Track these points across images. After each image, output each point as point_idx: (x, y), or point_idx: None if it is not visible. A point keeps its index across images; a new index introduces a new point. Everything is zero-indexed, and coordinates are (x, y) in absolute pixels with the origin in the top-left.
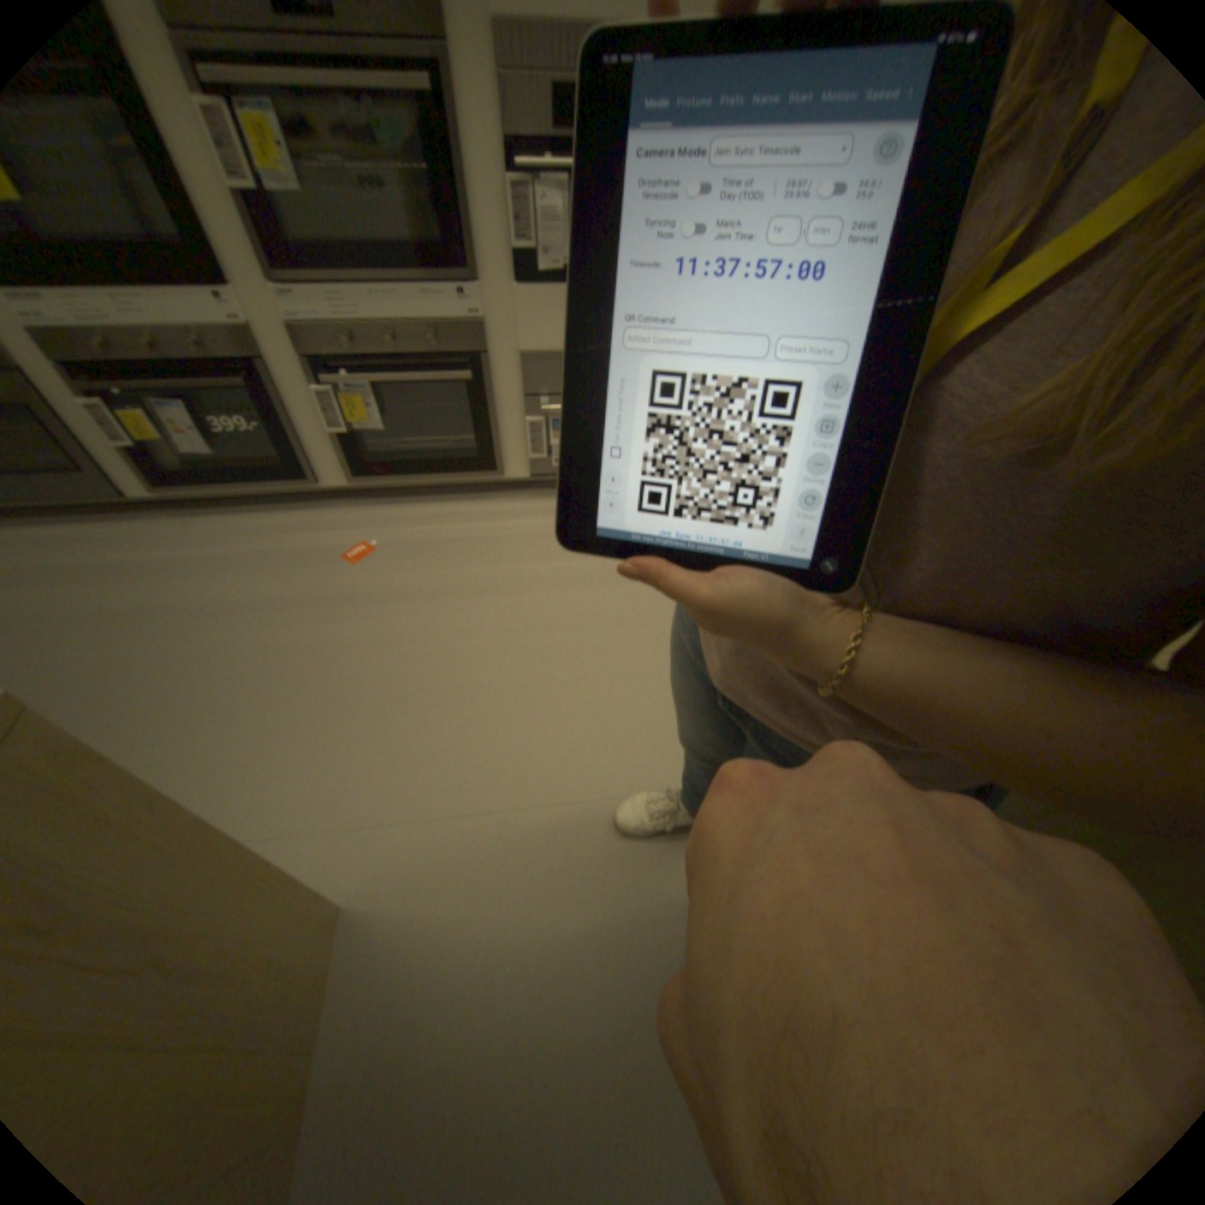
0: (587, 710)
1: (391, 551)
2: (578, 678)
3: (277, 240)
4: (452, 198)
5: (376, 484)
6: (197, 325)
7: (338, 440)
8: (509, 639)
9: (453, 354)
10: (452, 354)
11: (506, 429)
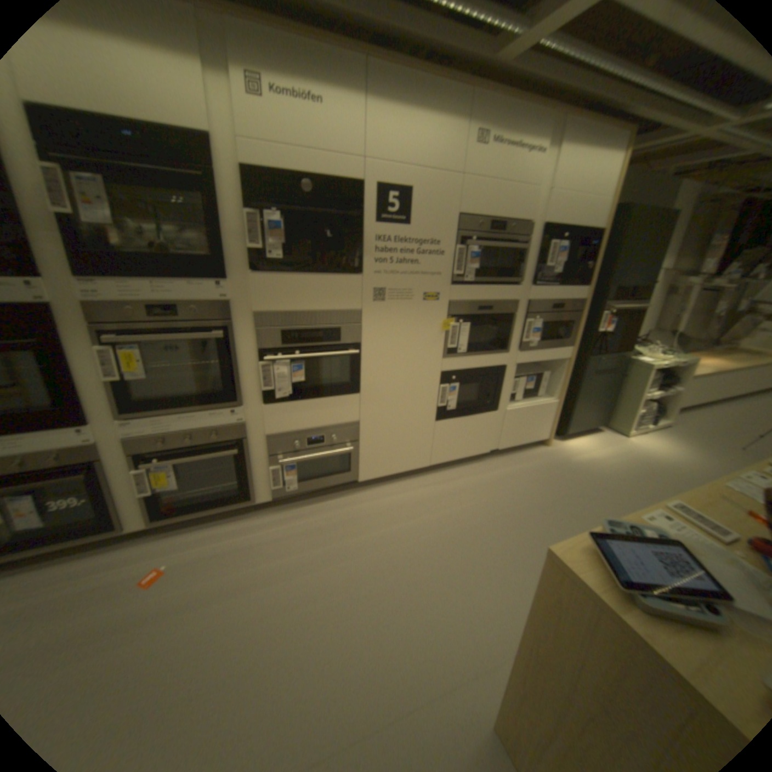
0: (327, 670)
1: (175, 573)
2: (318, 645)
3: (126, 402)
4: (230, 375)
5: (165, 525)
6: (58, 450)
7: (143, 502)
8: (266, 625)
9: (226, 442)
10: (225, 443)
11: (256, 477)
